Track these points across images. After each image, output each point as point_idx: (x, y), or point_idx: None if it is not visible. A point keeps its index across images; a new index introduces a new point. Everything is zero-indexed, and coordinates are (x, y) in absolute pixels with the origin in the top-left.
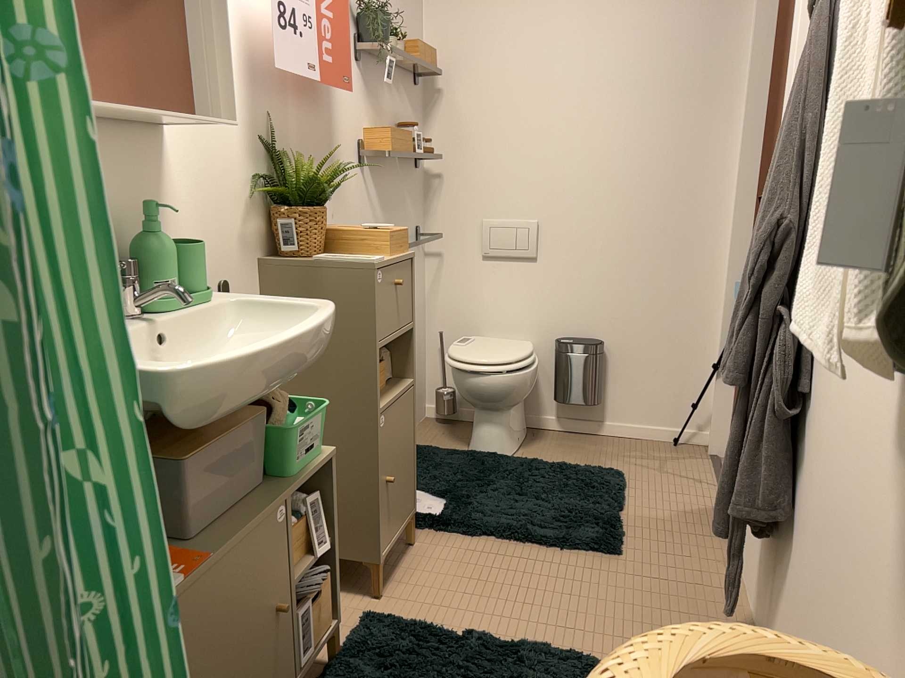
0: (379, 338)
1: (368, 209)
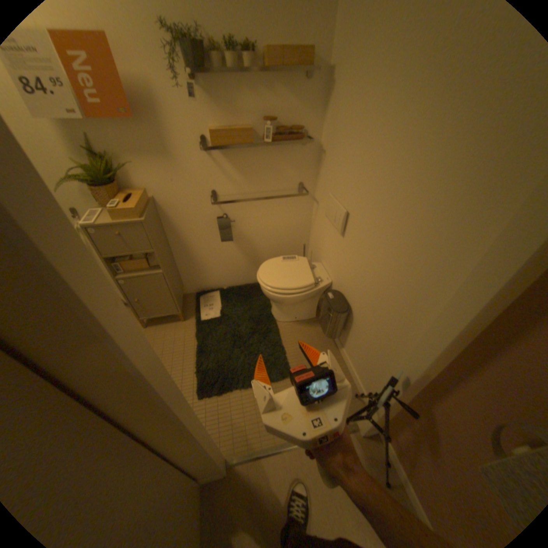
0: (99, 255)
1: (217, 174)
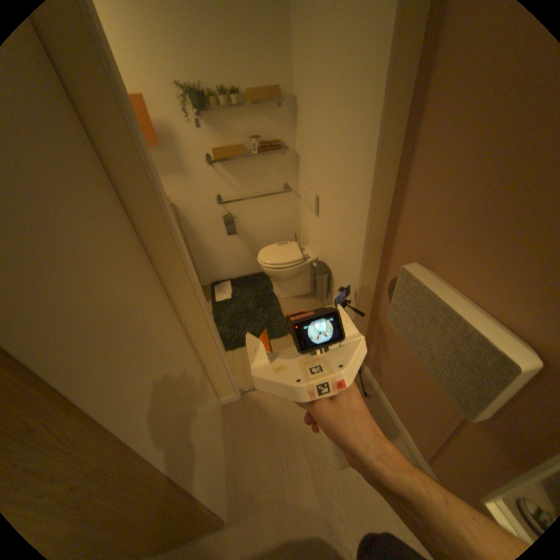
0: None
1: (219, 182)
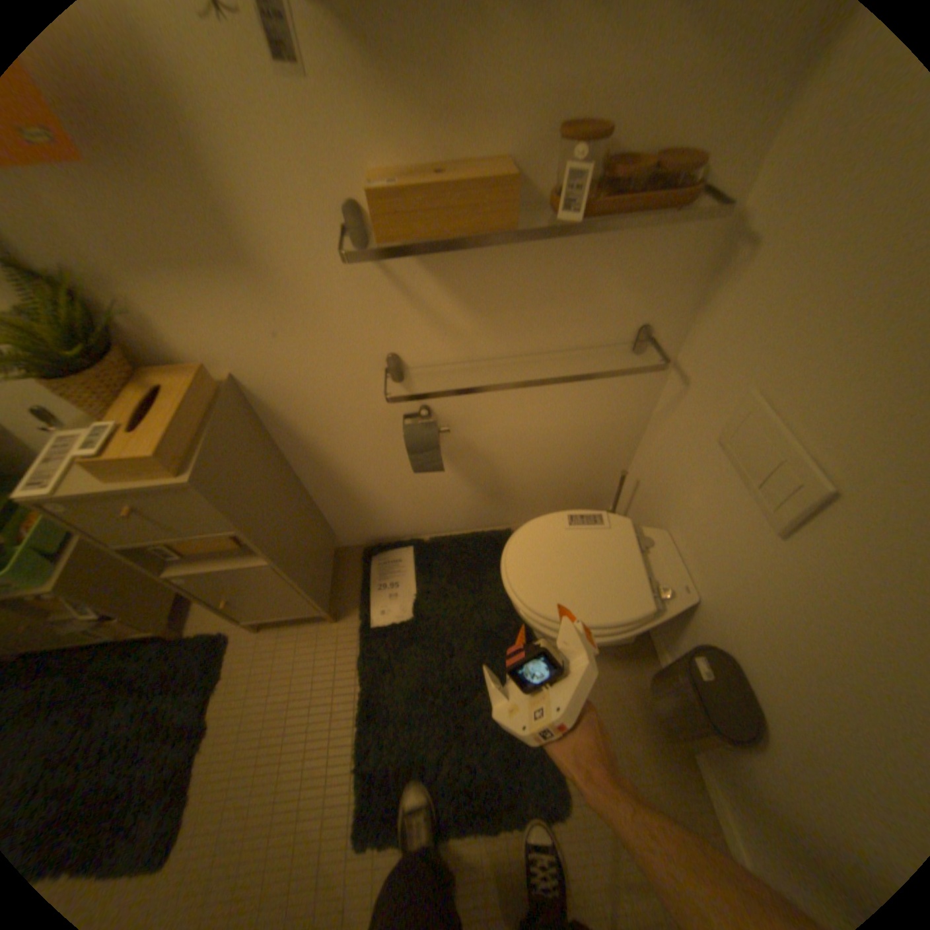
0: (103, 544)
1: (400, 311)
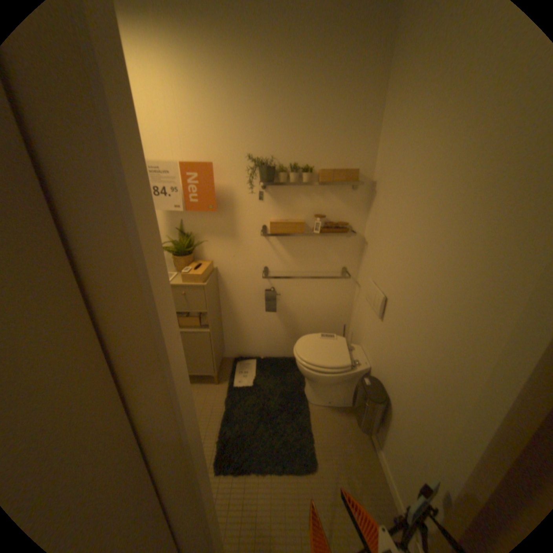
0: None
1: (271, 254)
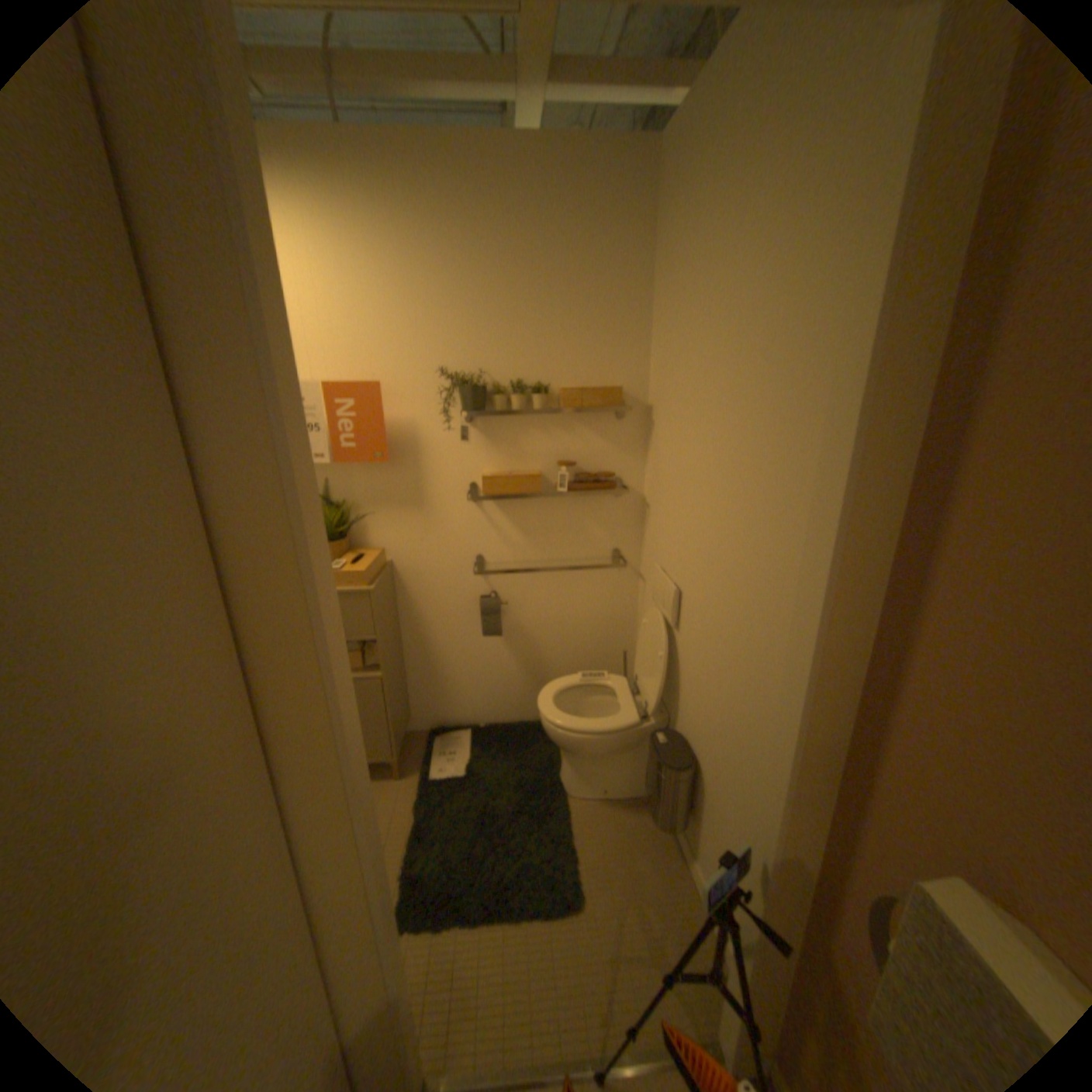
0: None
1: (487, 533)
